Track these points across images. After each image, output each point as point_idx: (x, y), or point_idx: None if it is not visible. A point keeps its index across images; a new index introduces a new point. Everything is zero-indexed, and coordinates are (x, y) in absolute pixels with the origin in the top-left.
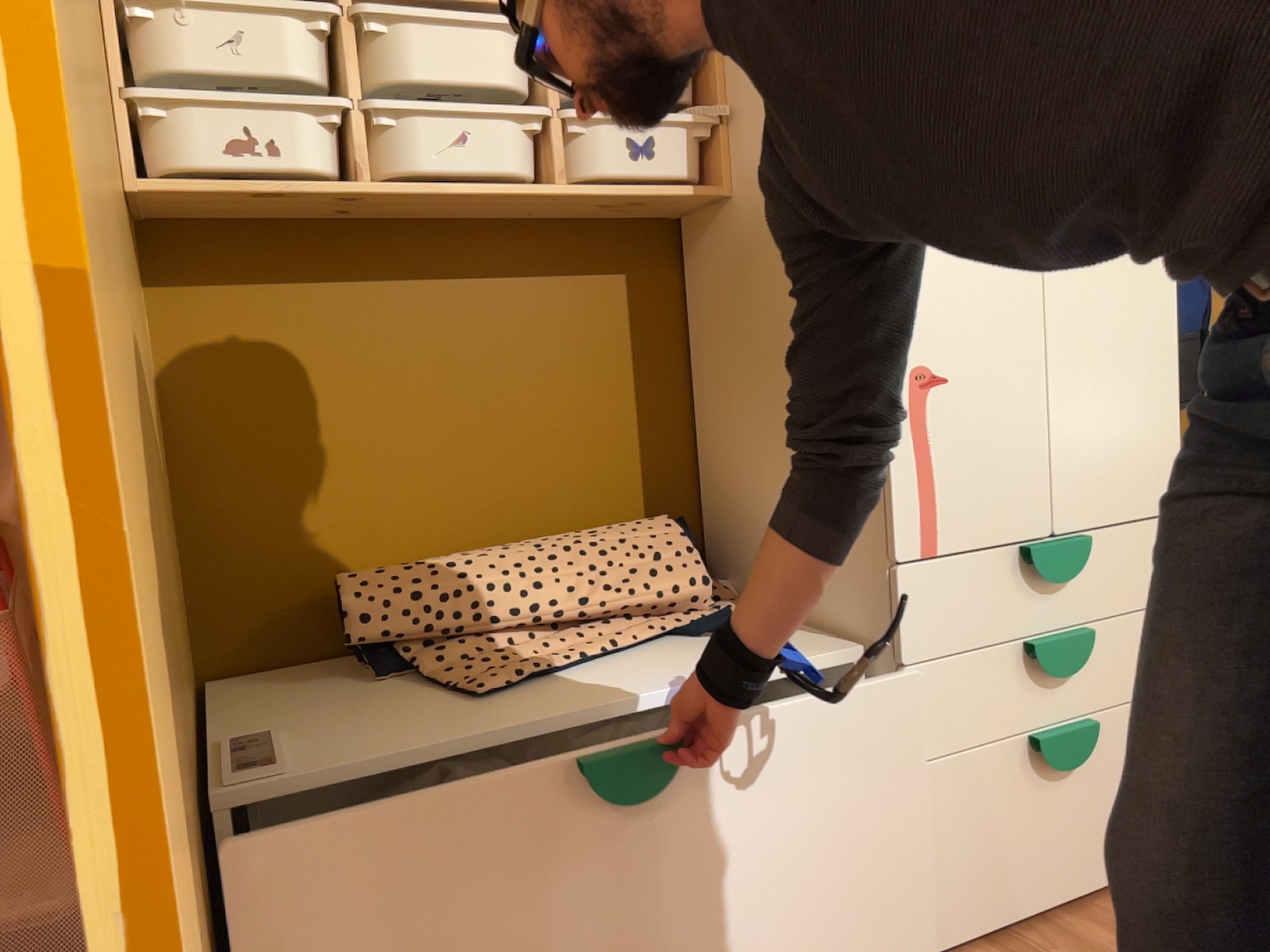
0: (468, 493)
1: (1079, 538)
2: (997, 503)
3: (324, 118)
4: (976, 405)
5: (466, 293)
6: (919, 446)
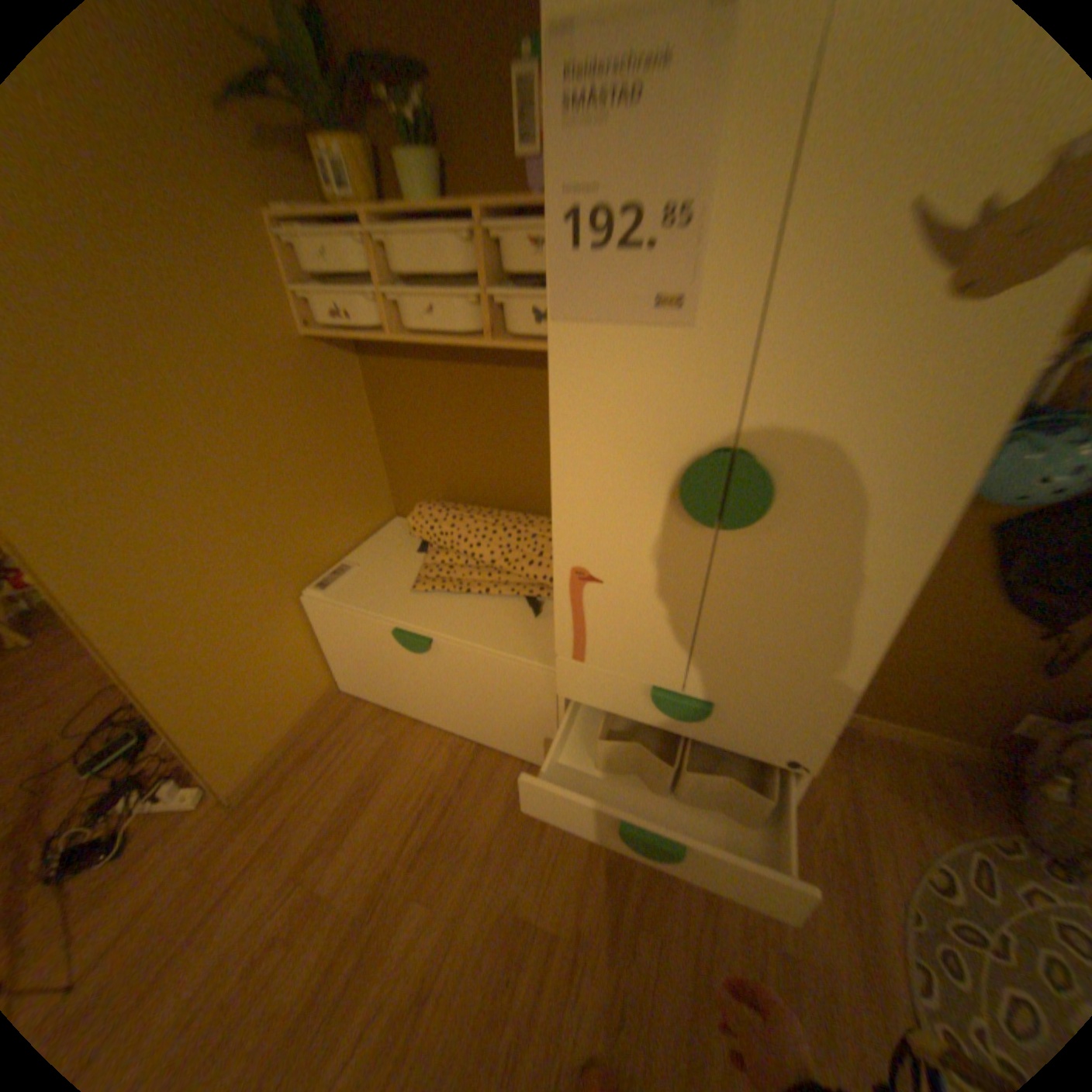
0: (491, 476)
1: (697, 706)
2: (634, 658)
3: (366, 293)
4: (624, 602)
5: (489, 374)
6: (574, 607)
